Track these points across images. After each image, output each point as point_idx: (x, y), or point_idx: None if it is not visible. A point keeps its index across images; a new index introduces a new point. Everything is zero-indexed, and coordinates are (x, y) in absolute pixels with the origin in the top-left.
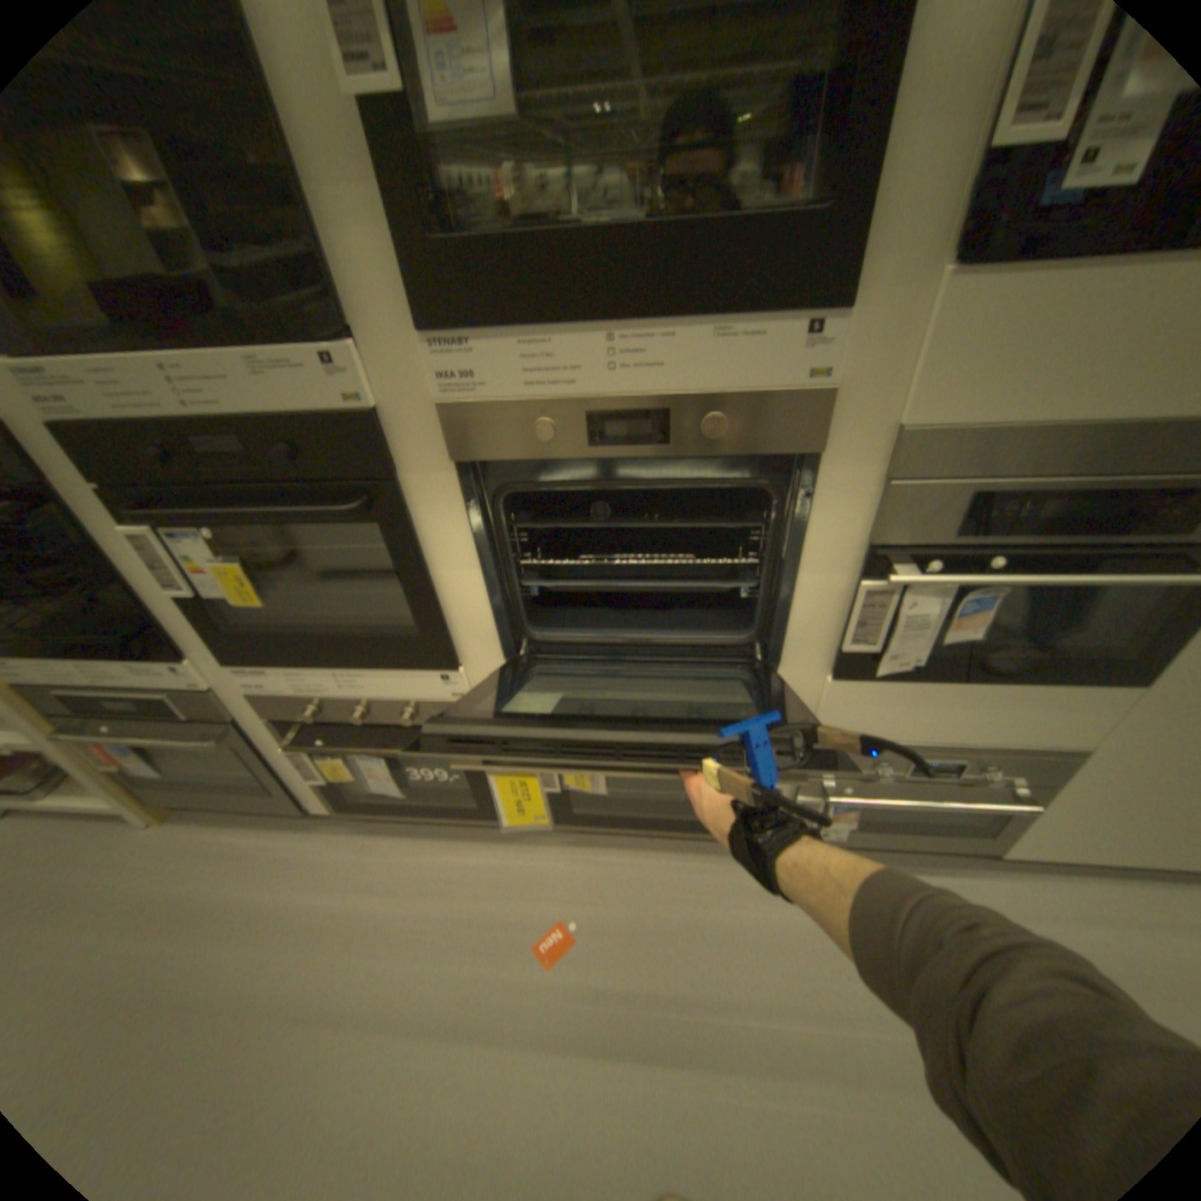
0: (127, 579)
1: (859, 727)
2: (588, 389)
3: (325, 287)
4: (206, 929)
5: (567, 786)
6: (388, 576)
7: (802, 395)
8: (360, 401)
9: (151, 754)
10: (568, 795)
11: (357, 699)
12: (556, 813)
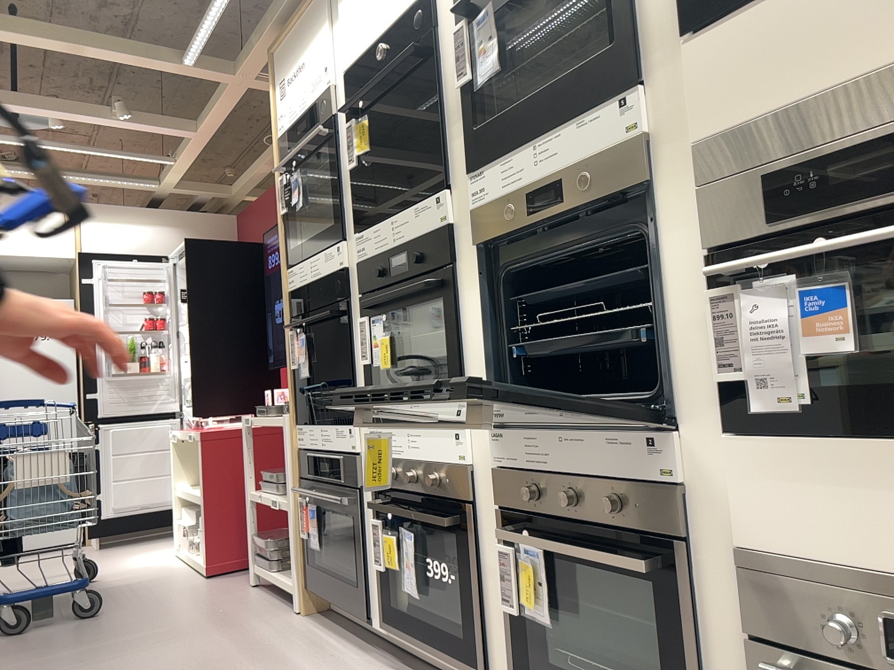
0: (355, 357)
1: (782, 521)
2: (526, 179)
3: (444, 167)
4: (270, 664)
5: (522, 602)
6: (449, 348)
7: (626, 145)
8: (445, 218)
9: (326, 530)
10: (528, 628)
11: (414, 460)
12: (520, 664)
